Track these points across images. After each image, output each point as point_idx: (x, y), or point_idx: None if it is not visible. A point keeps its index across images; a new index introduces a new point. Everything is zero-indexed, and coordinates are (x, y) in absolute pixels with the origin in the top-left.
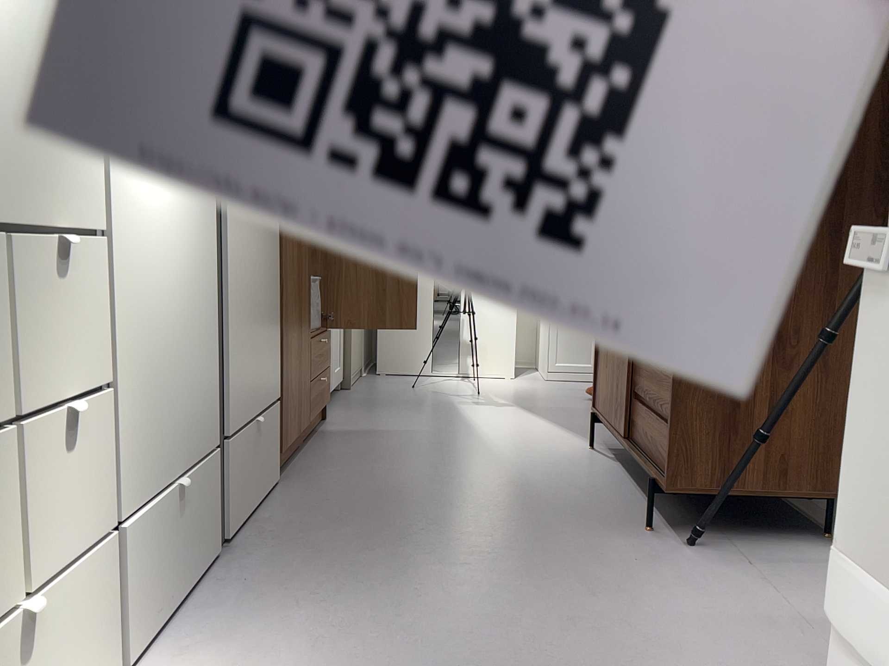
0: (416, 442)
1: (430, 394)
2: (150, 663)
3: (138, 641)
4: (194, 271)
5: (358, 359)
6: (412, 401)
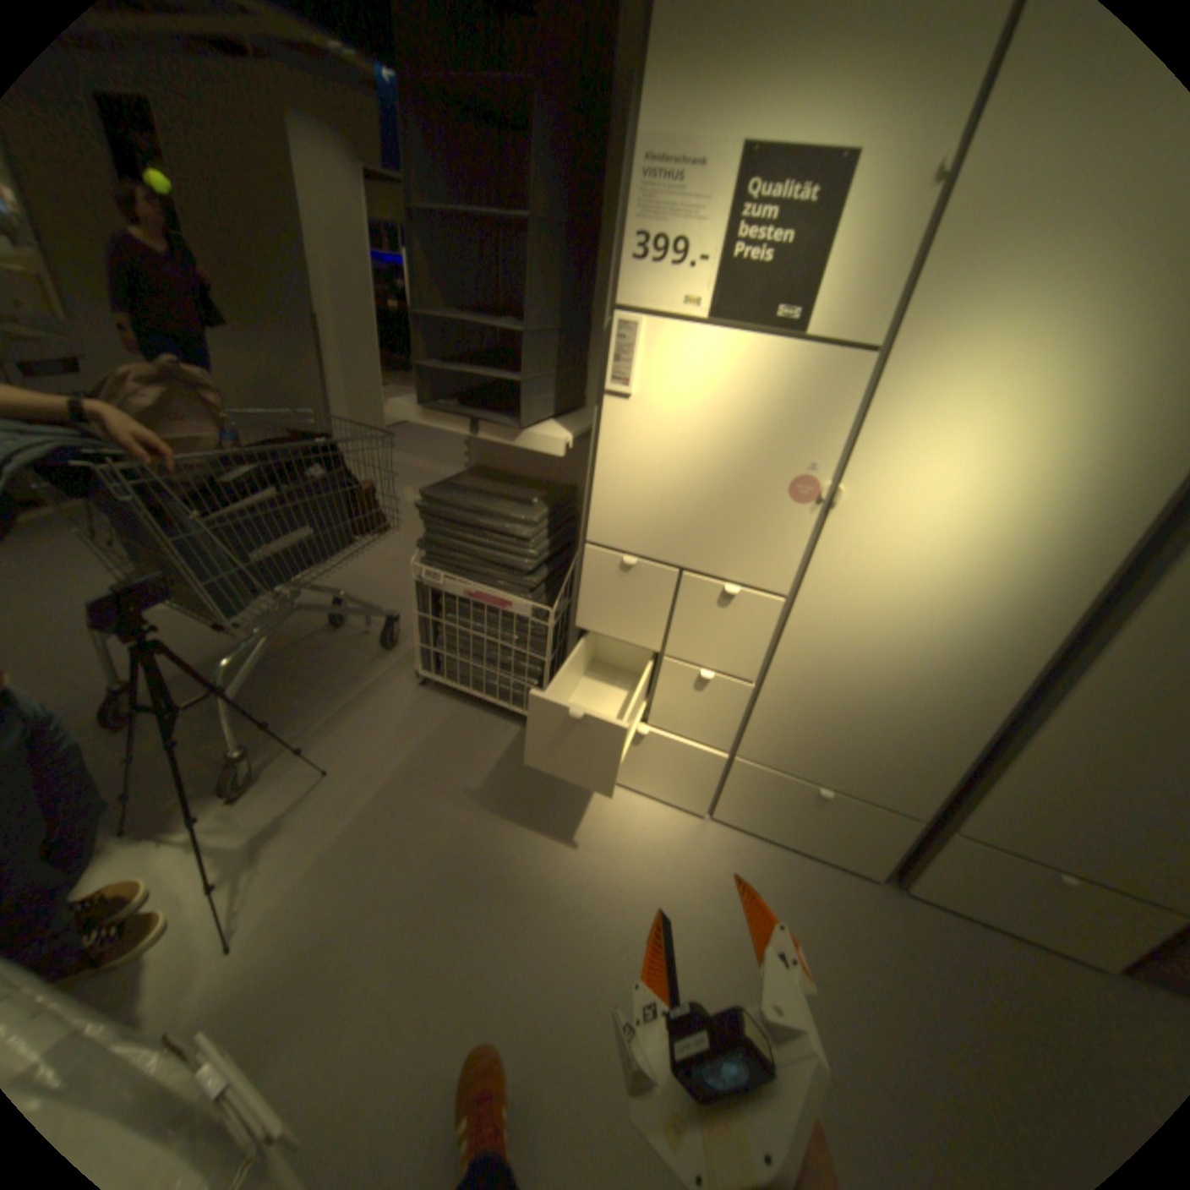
0: None
1: None
2: (730, 836)
3: (733, 820)
4: (963, 678)
5: None
6: None
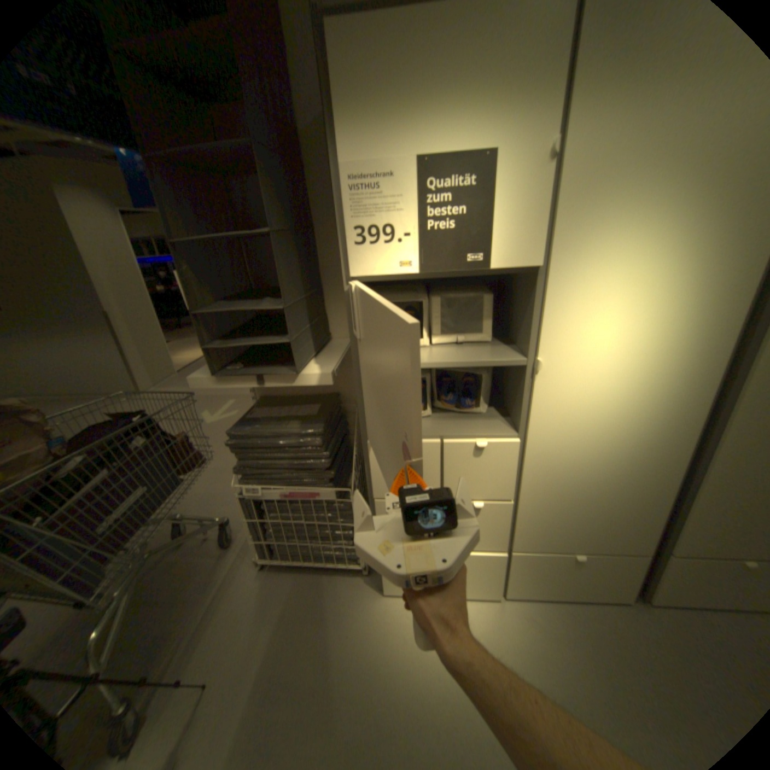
0: None
1: None
2: (523, 608)
3: (522, 596)
4: (650, 458)
5: None
6: None
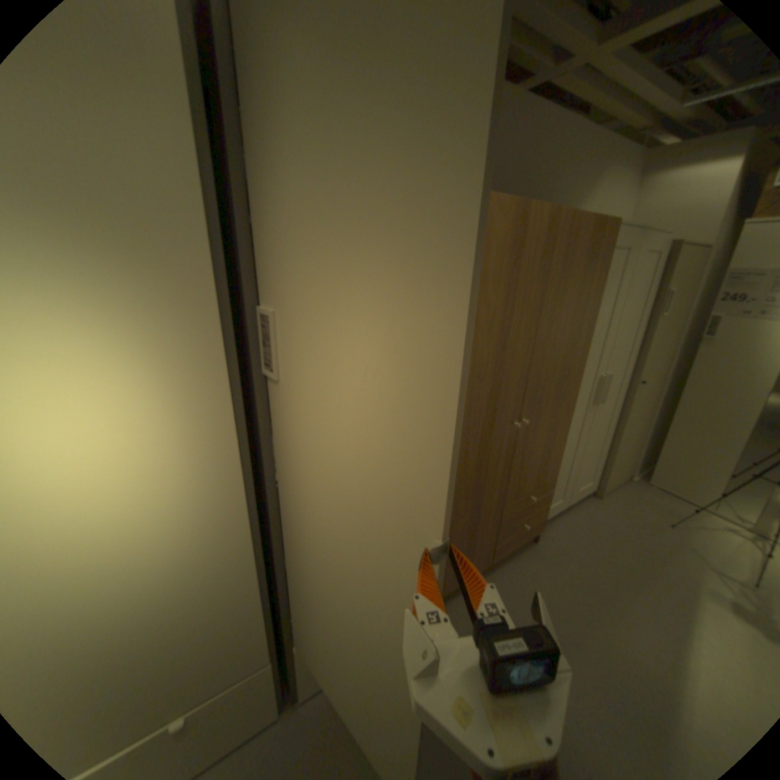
0: (588, 648)
1: (683, 550)
2: None
3: None
4: (201, 572)
5: (625, 473)
6: (650, 554)
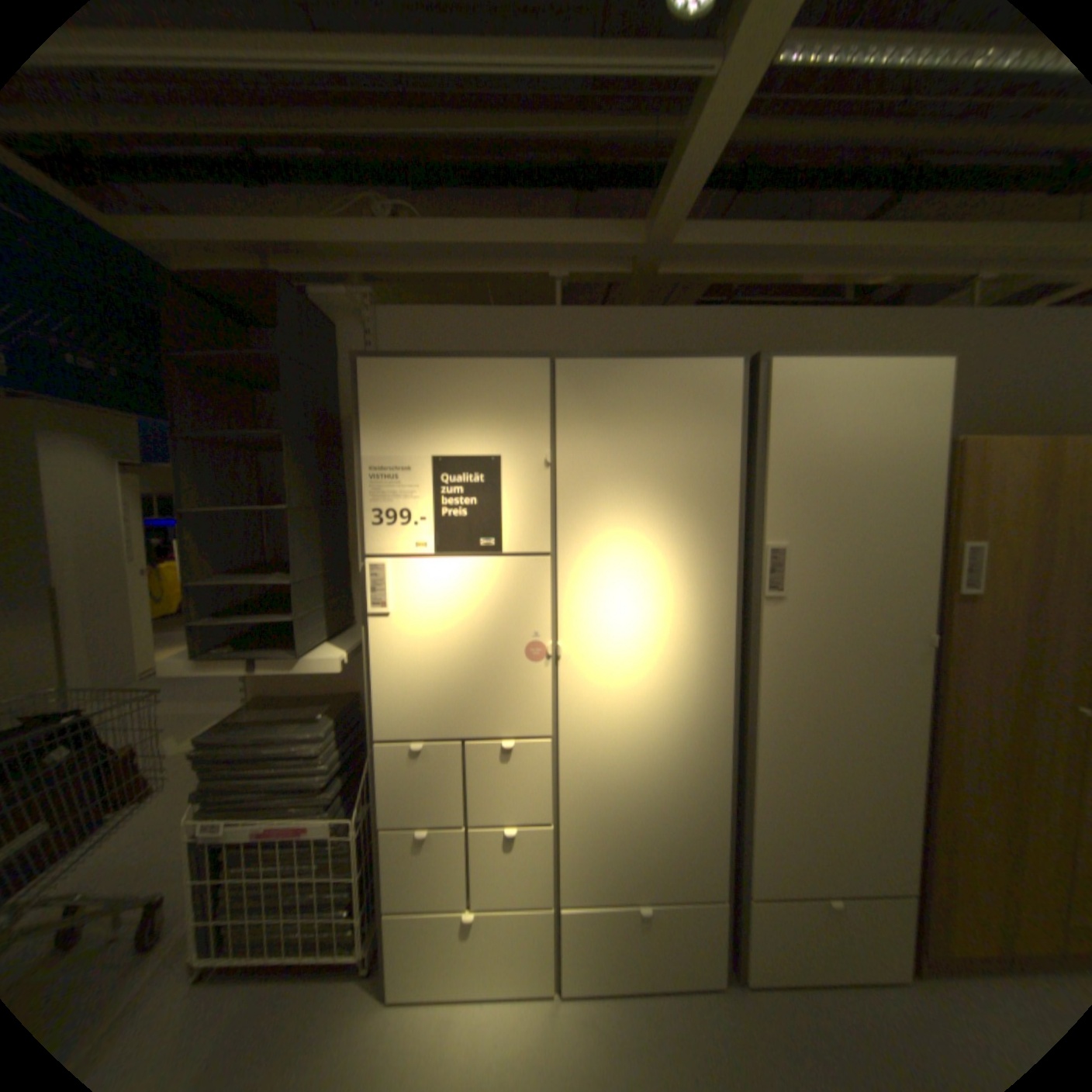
0: None
1: None
2: (582, 1009)
3: (580, 987)
4: (692, 759)
5: None
6: None
